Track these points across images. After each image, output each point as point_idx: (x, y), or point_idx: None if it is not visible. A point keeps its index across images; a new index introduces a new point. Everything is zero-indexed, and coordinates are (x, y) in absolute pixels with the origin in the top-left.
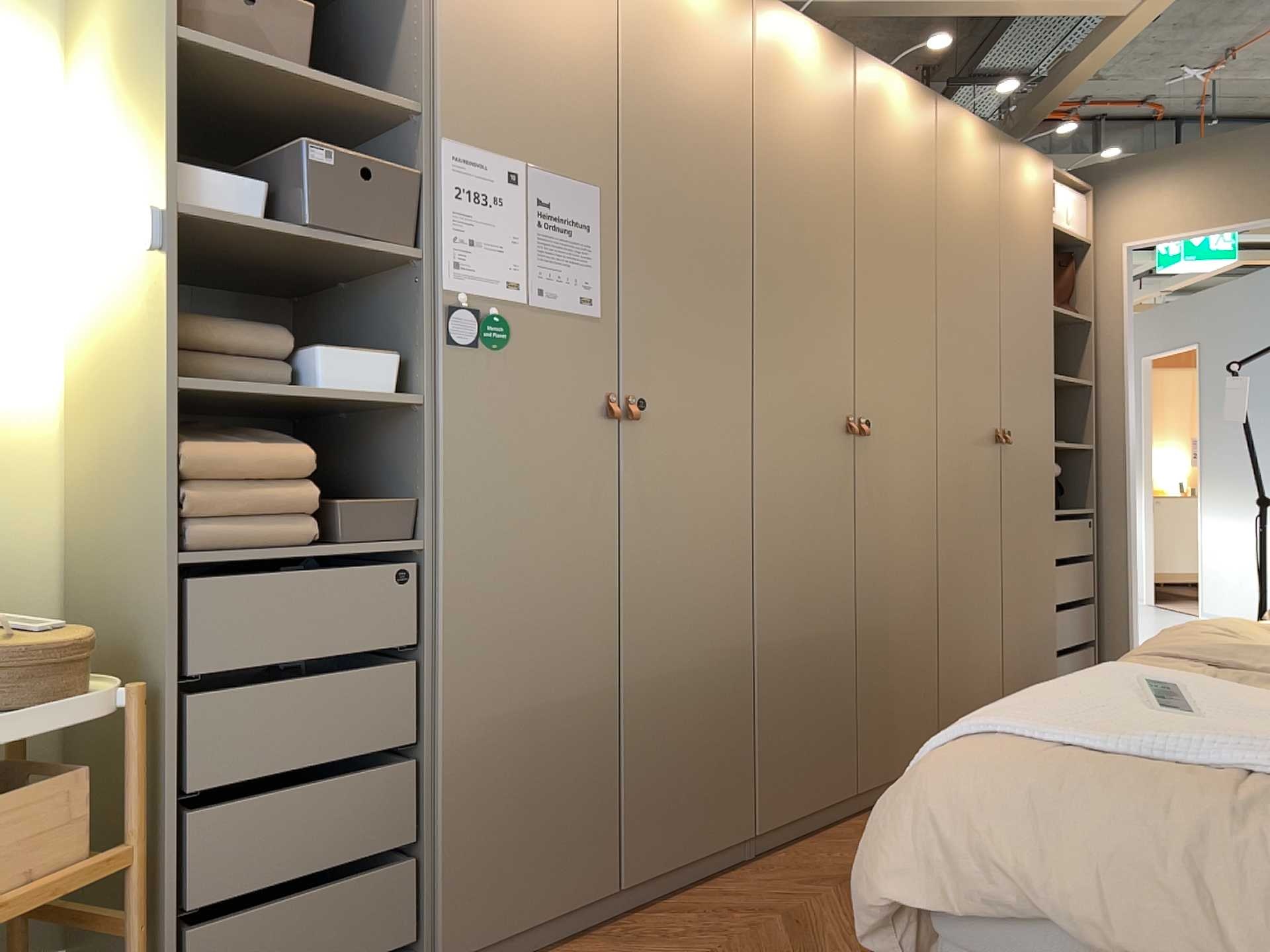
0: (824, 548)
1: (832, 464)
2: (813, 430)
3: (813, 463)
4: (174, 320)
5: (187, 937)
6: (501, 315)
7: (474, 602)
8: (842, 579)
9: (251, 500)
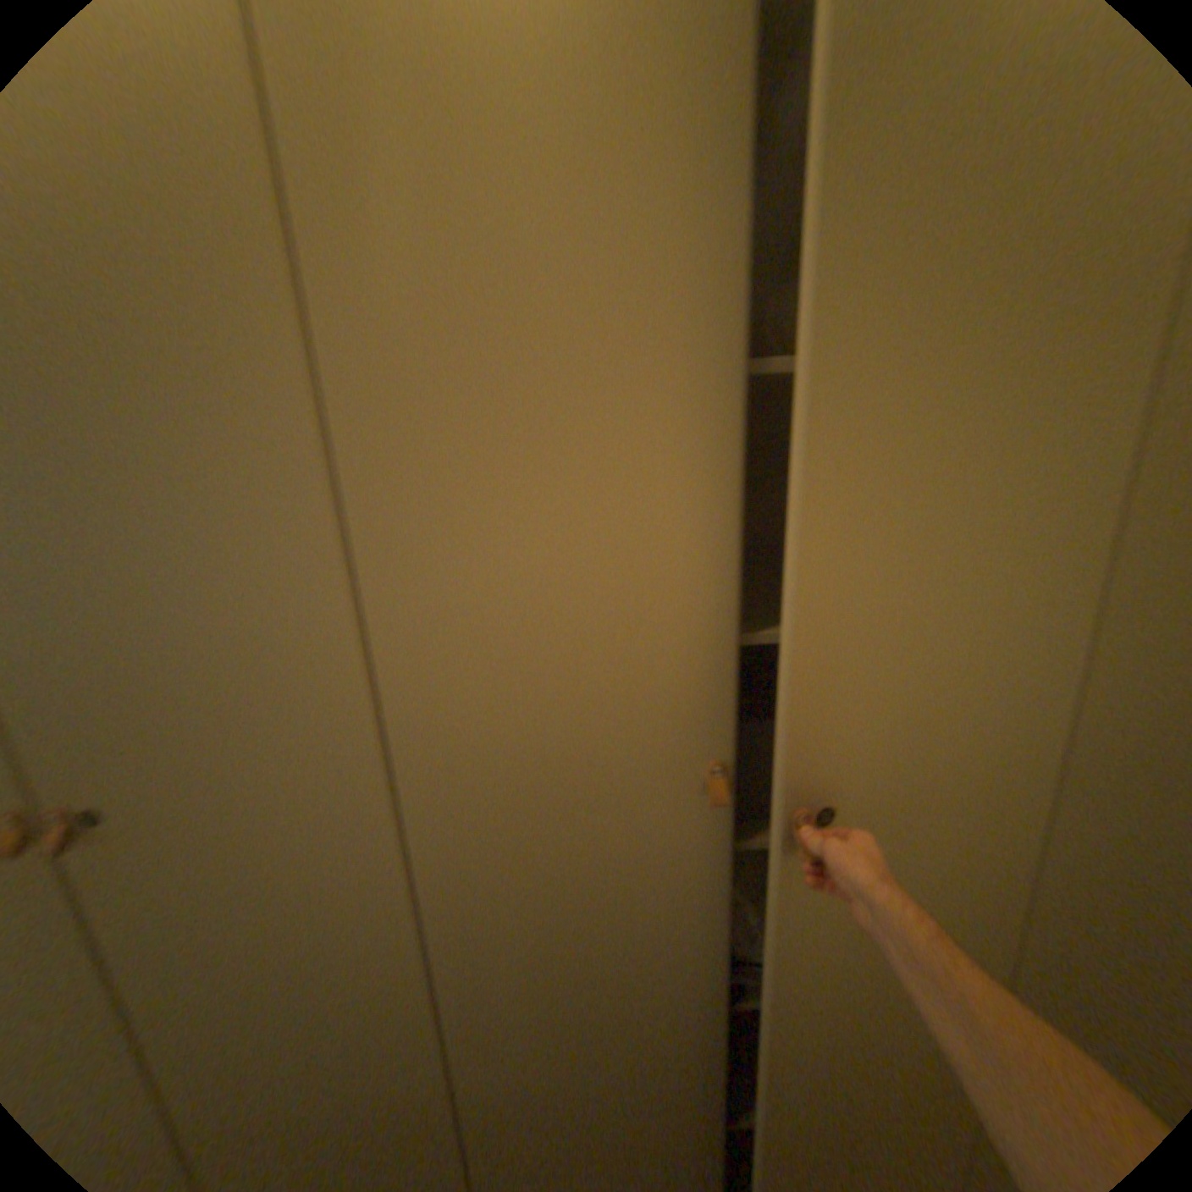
0: (654, 977)
1: (684, 852)
2: (616, 802)
3: (618, 857)
4: None
5: None
6: None
7: None
8: (713, 1015)
9: None
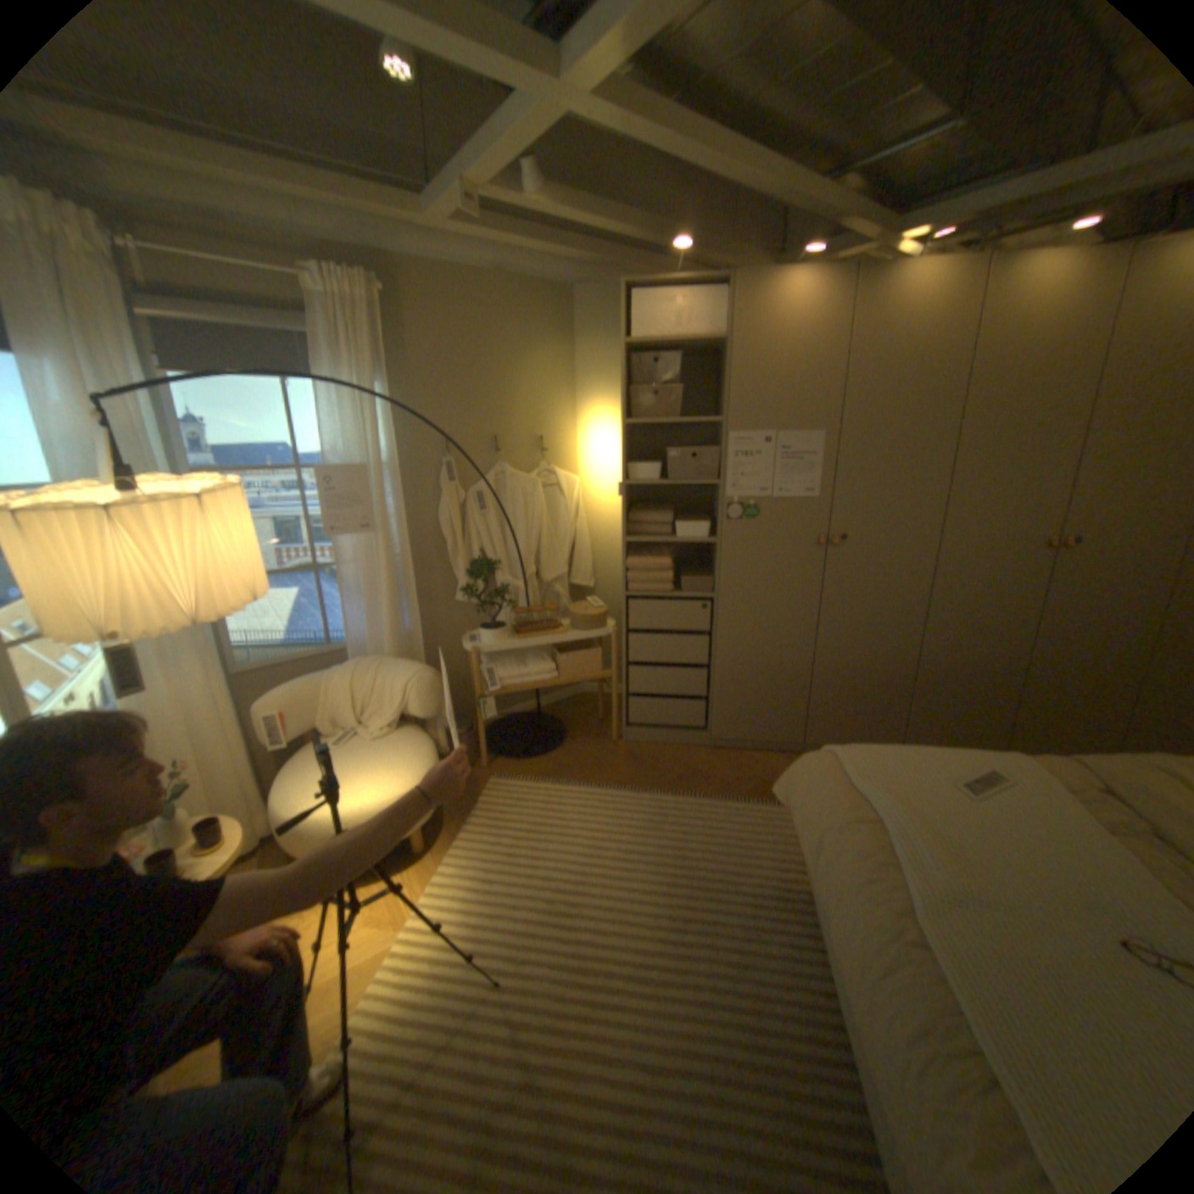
0: (1009, 618)
1: (1033, 568)
2: (1014, 546)
3: (1009, 567)
4: (635, 514)
5: (633, 699)
6: (761, 503)
7: (739, 620)
8: (1028, 639)
9: (652, 577)
